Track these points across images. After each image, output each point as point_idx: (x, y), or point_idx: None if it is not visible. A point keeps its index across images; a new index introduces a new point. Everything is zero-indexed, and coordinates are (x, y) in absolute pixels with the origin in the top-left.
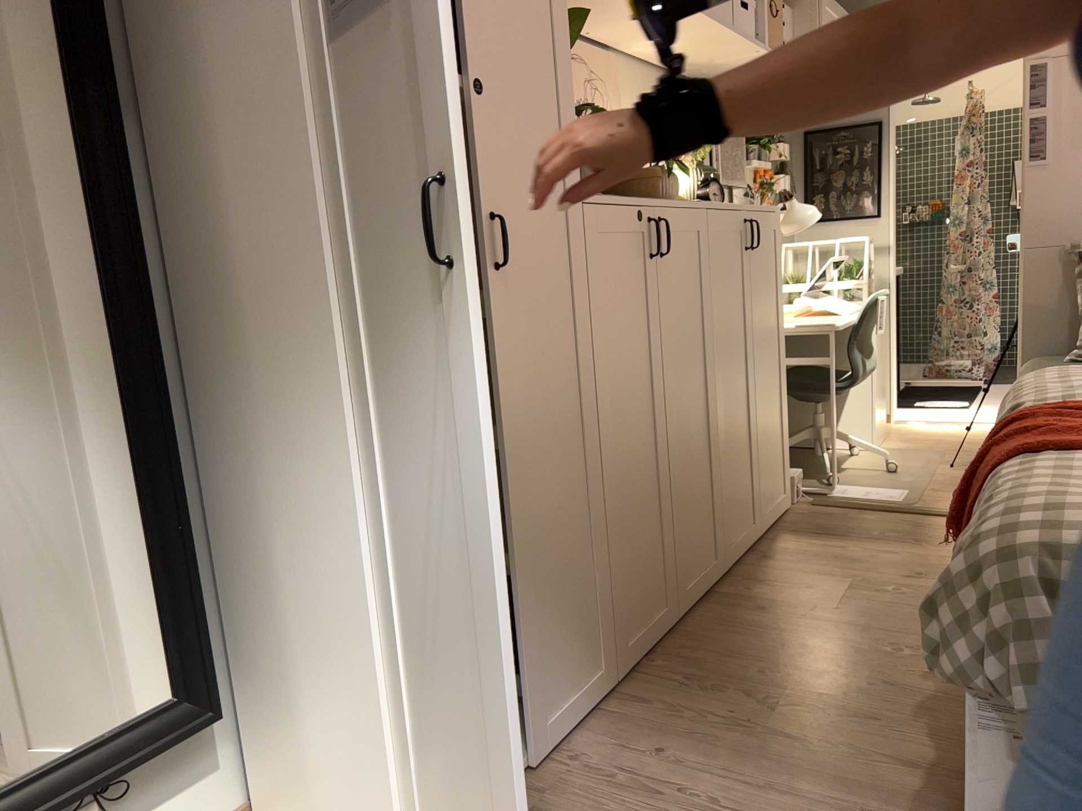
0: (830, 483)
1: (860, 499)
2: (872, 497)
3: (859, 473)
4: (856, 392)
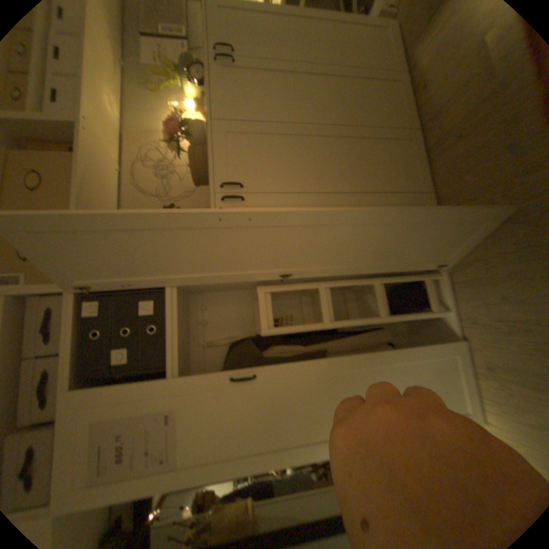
0: None
1: None
2: None
3: None
4: None
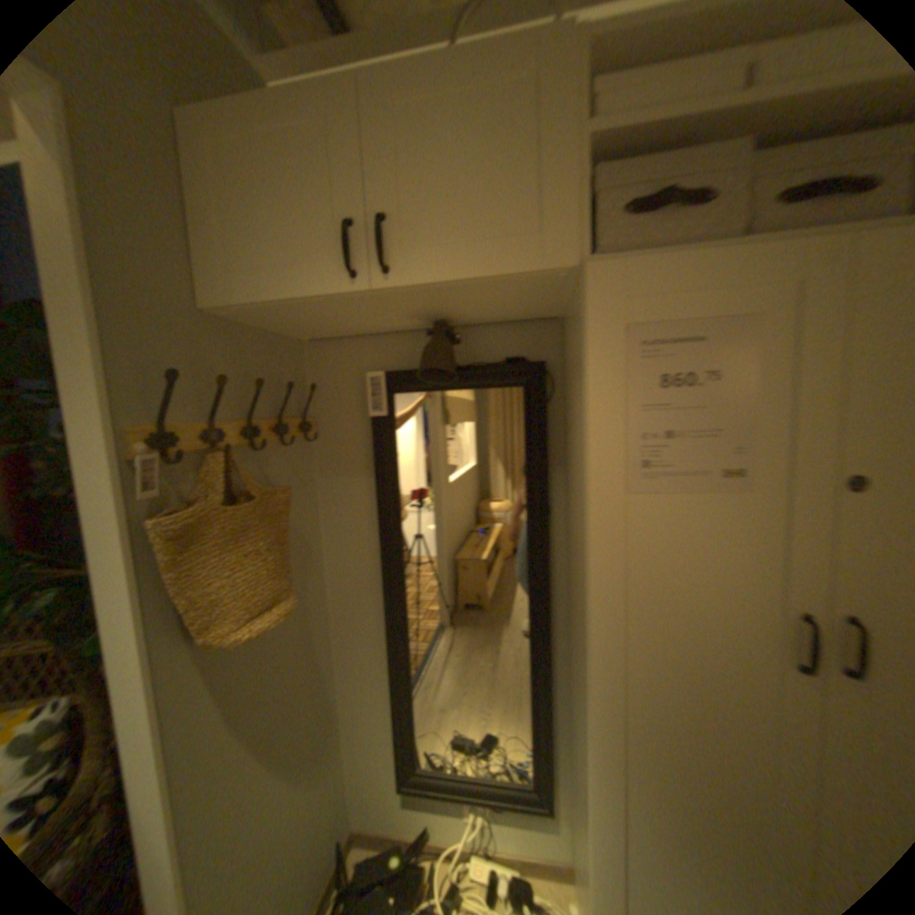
0: None
1: None
2: None
3: None
4: None
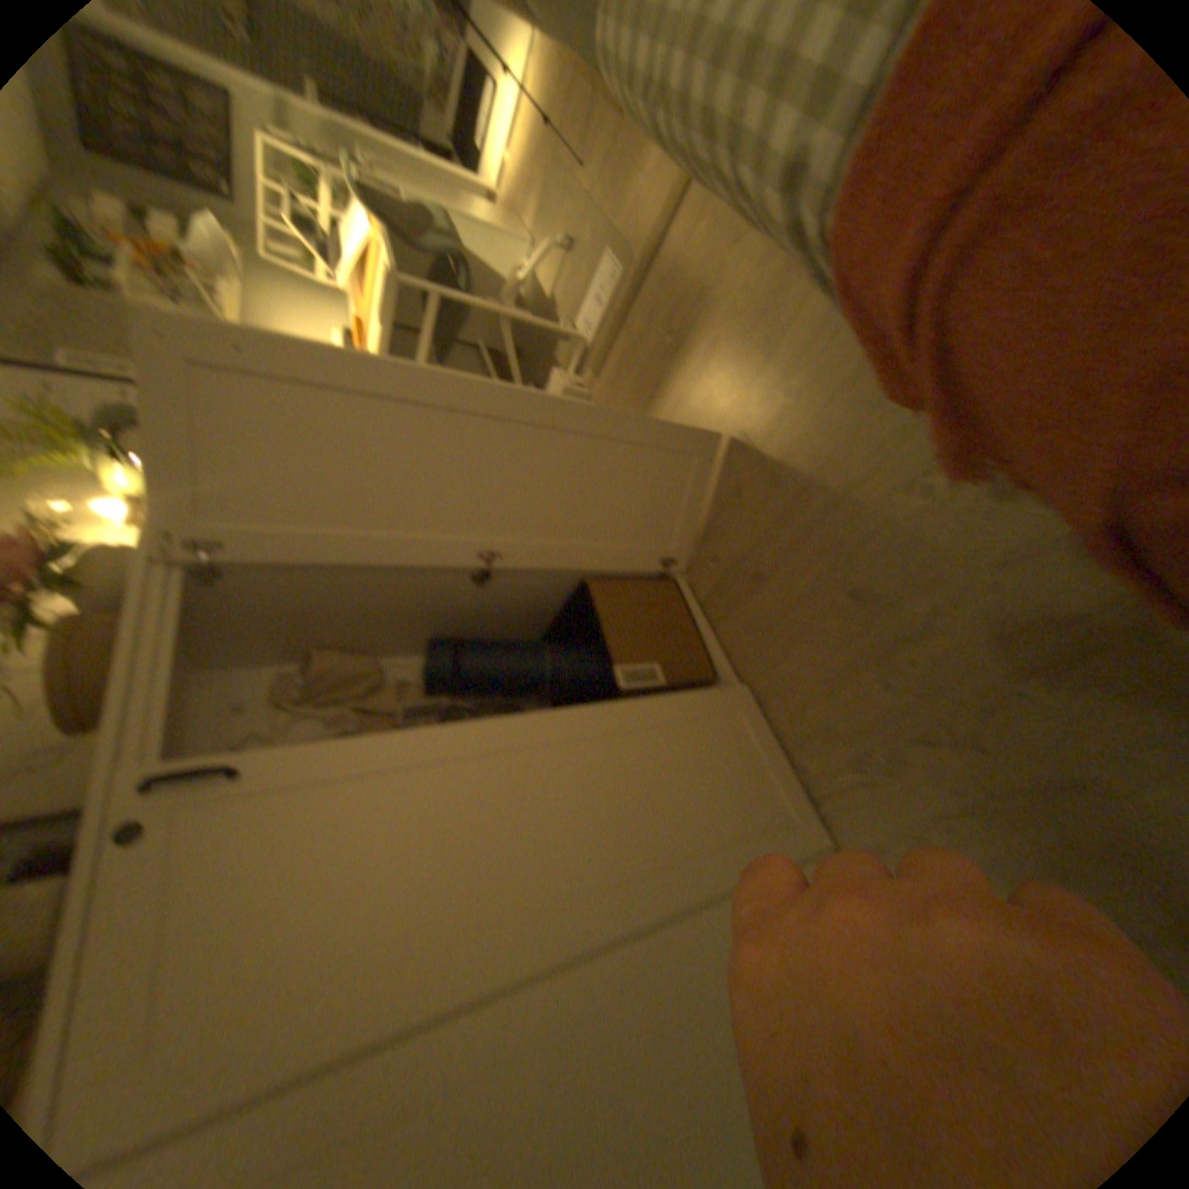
0: (570, 324)
1: (604, 307)
2: (606, 292)
3: (562, 278)
4: (464, 230)
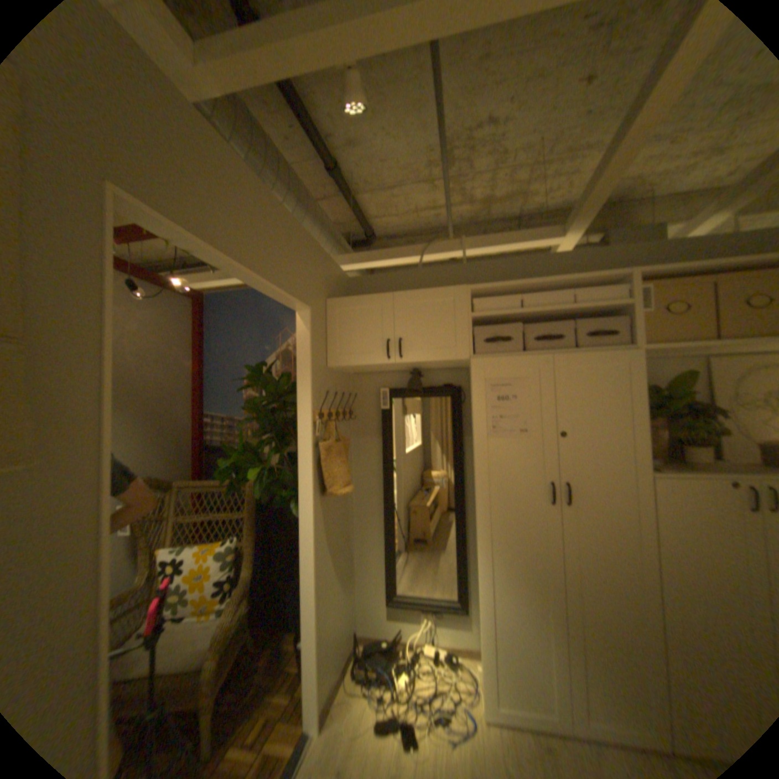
0: None
1: None
2: None
3: None
4: None
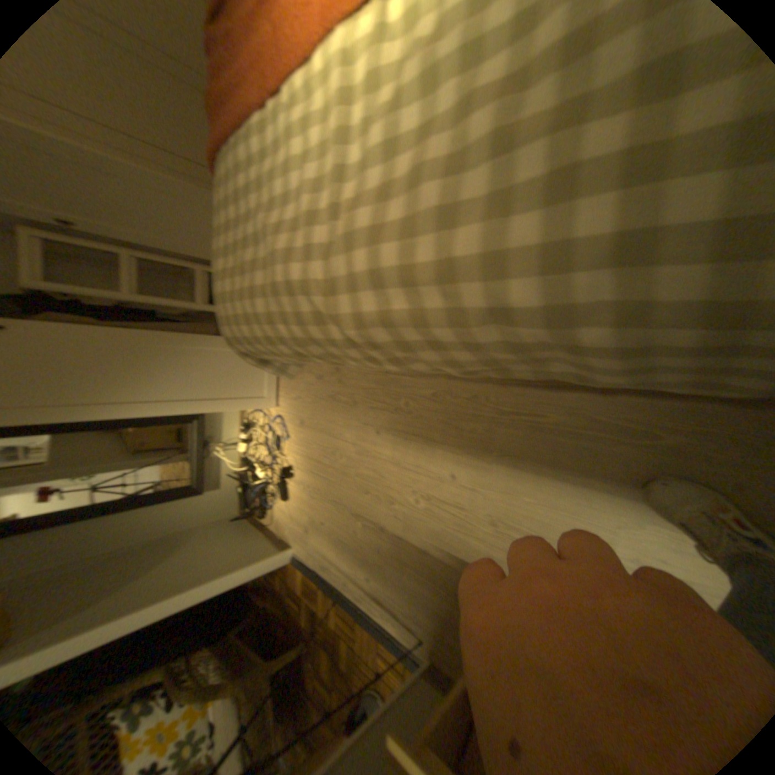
0: None
1: None
2: None
3: None
4: None
